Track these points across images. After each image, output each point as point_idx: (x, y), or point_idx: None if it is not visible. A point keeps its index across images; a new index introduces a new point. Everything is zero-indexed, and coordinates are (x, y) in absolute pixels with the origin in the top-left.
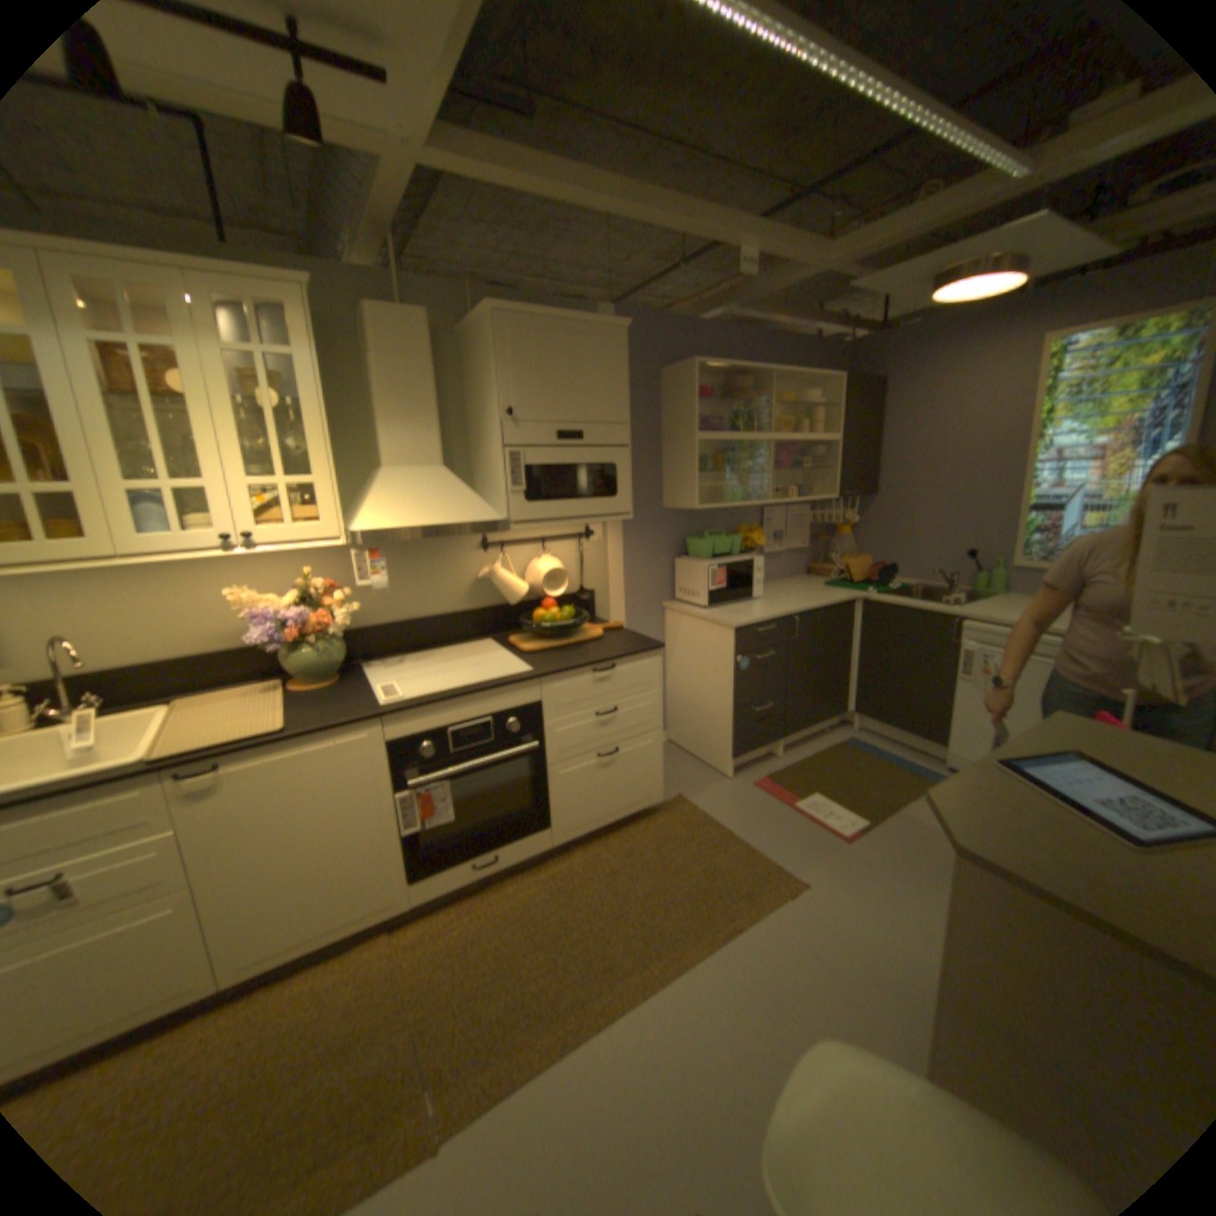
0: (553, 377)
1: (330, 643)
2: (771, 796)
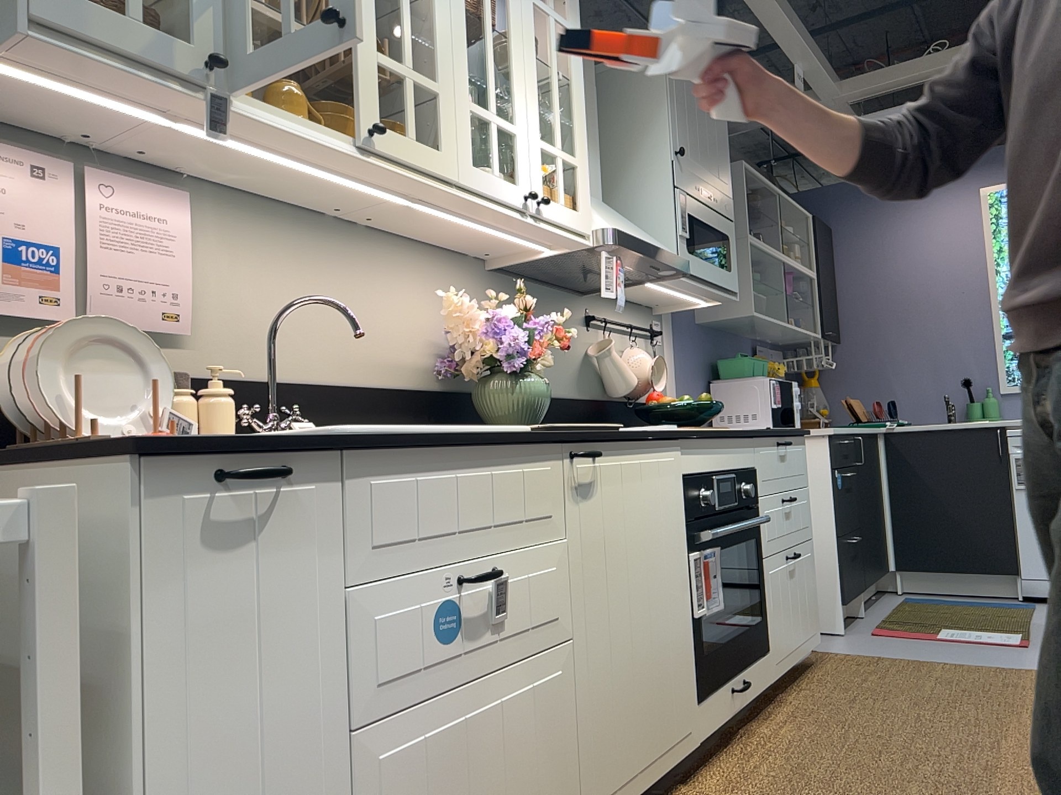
0: (697, 133)
1: (542, 379)
2: (904, 636)
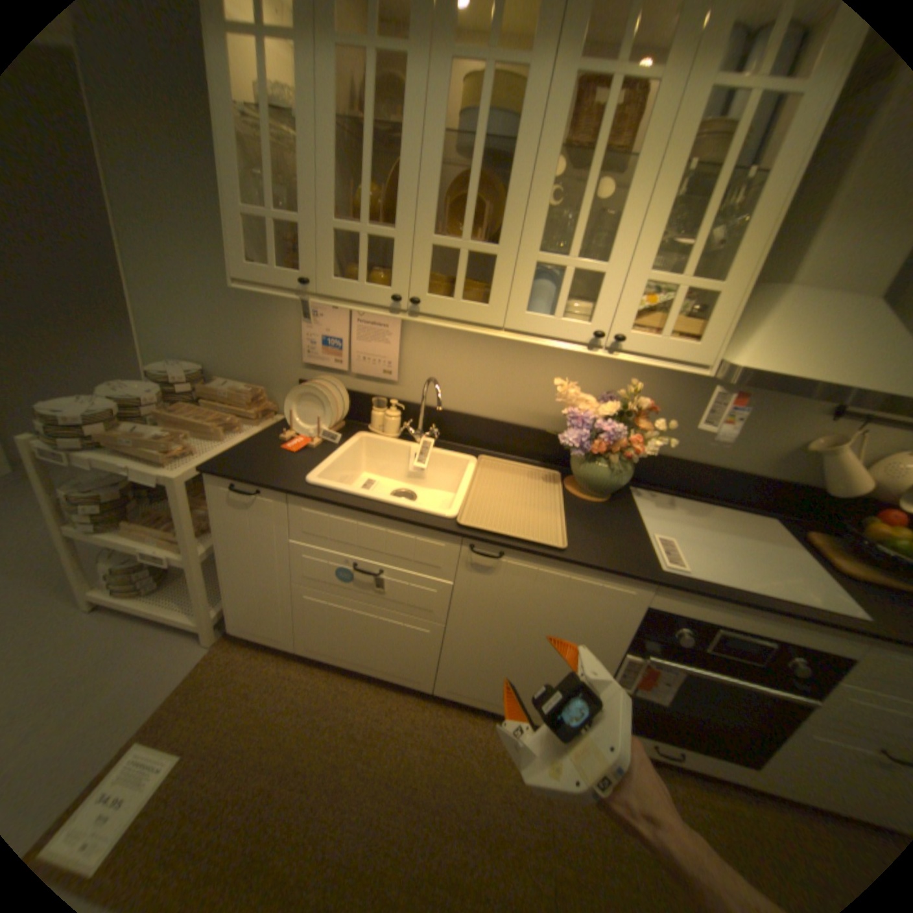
0: None
1: (623, 466)
2: None
